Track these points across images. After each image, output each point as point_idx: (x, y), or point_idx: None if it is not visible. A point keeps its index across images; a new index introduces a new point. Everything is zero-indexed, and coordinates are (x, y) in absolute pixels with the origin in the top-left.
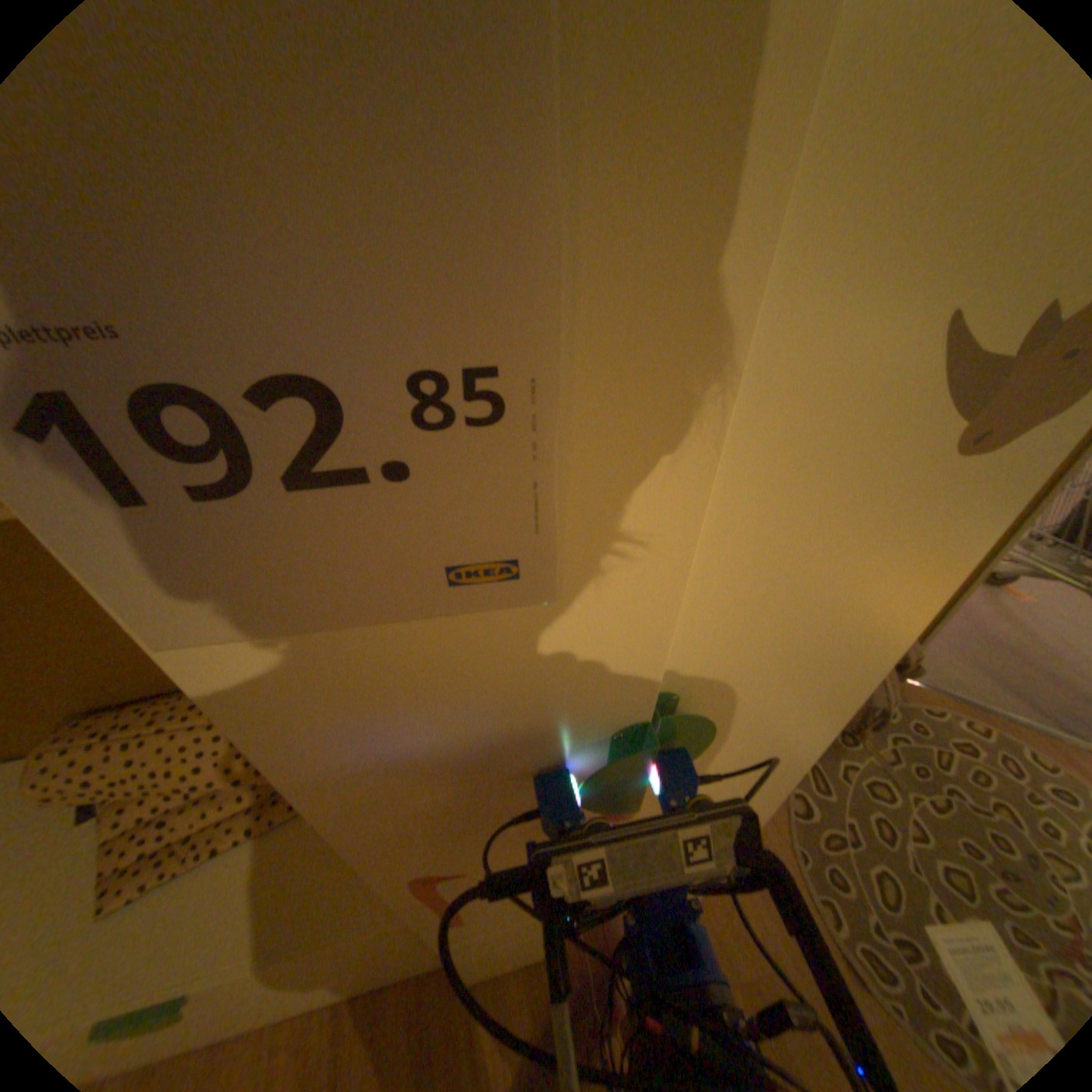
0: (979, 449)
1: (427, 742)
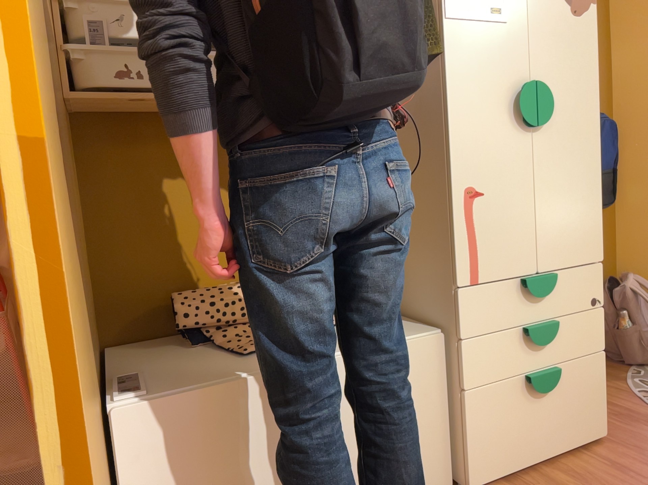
0: (578, 16)
1: (481, 81)
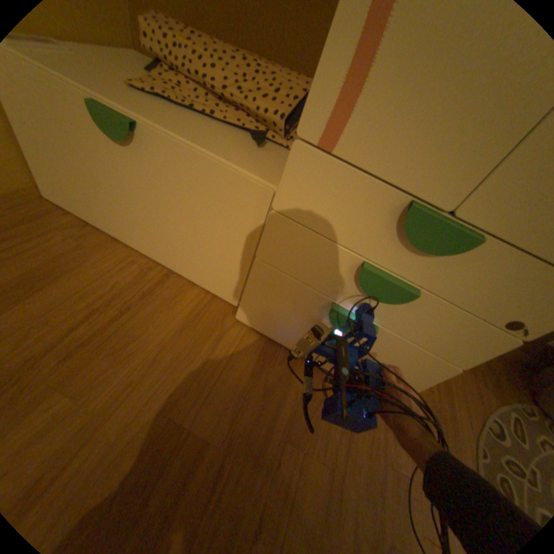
0: None
1: None
